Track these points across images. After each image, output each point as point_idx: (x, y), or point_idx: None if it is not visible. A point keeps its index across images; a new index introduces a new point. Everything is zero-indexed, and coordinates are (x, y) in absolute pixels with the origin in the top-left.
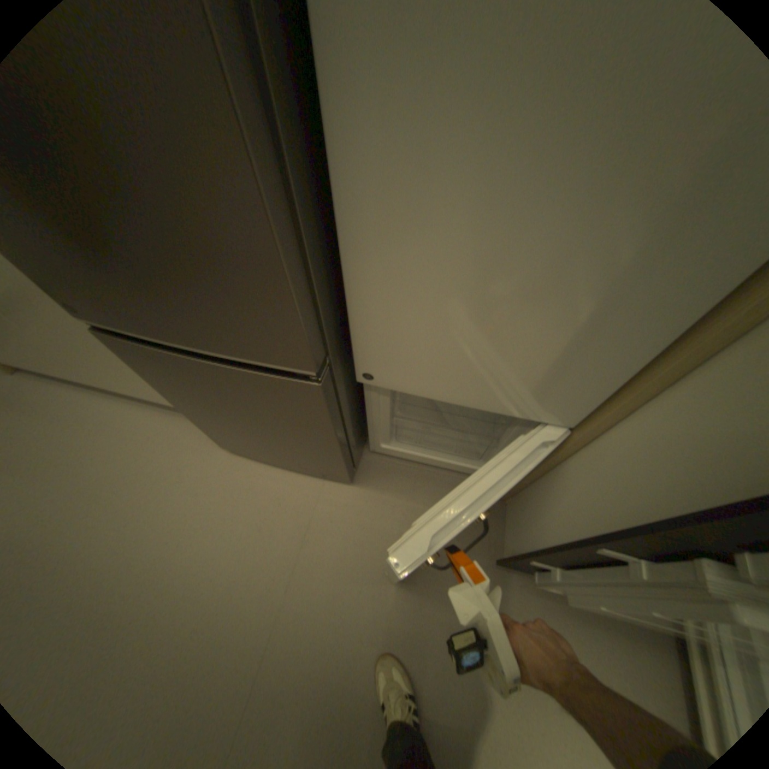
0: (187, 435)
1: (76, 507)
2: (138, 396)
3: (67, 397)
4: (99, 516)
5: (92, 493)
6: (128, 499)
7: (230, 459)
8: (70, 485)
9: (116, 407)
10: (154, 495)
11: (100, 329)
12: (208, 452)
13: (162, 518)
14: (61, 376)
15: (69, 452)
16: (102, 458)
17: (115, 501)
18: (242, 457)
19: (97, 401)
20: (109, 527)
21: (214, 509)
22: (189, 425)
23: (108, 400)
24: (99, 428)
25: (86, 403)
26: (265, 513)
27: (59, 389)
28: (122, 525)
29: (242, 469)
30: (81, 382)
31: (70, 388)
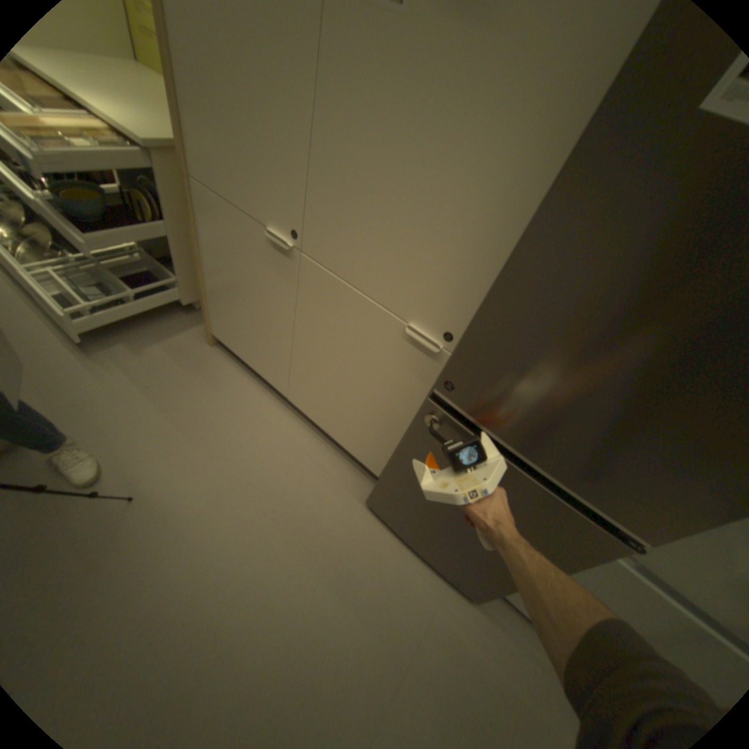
0: (335, 472)
1: (226, 494)
2: (314, 418)
3: (247, 385)
4: (242, 514)
5: (243, 487)
6: (271, 510)
7: (367, 517)
8: (227, 469)
9: (283, 415)
10: (294, 518)
11: (438, 402)
12: (349, 499)
13: (296, 547)
14: (258, 370)
15: (235, 437)
16: (260, 457)
17: (260, 506)
18: (379, 521)
19: (269, 401)
20: (248, 530)
21: (343, 563)
22: (338, 463)
23: (278, 405)
24: (265, 427)
25: (260, 398)
26: (388, 594)
27: (243, 376)
28: (260, 534)
29: (376, 533)
30: (273, 382)
31: (251, 379)
